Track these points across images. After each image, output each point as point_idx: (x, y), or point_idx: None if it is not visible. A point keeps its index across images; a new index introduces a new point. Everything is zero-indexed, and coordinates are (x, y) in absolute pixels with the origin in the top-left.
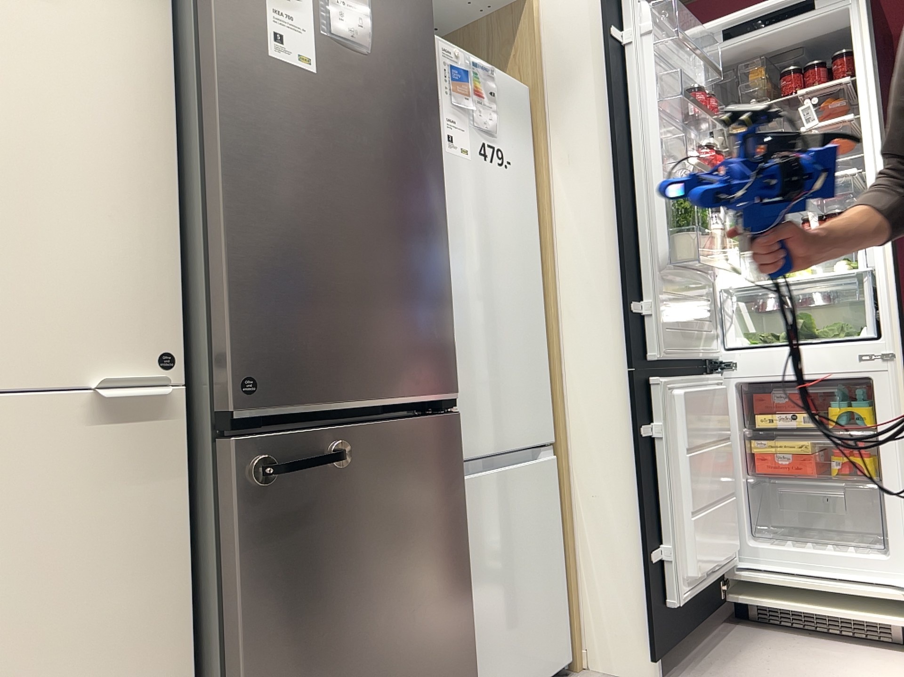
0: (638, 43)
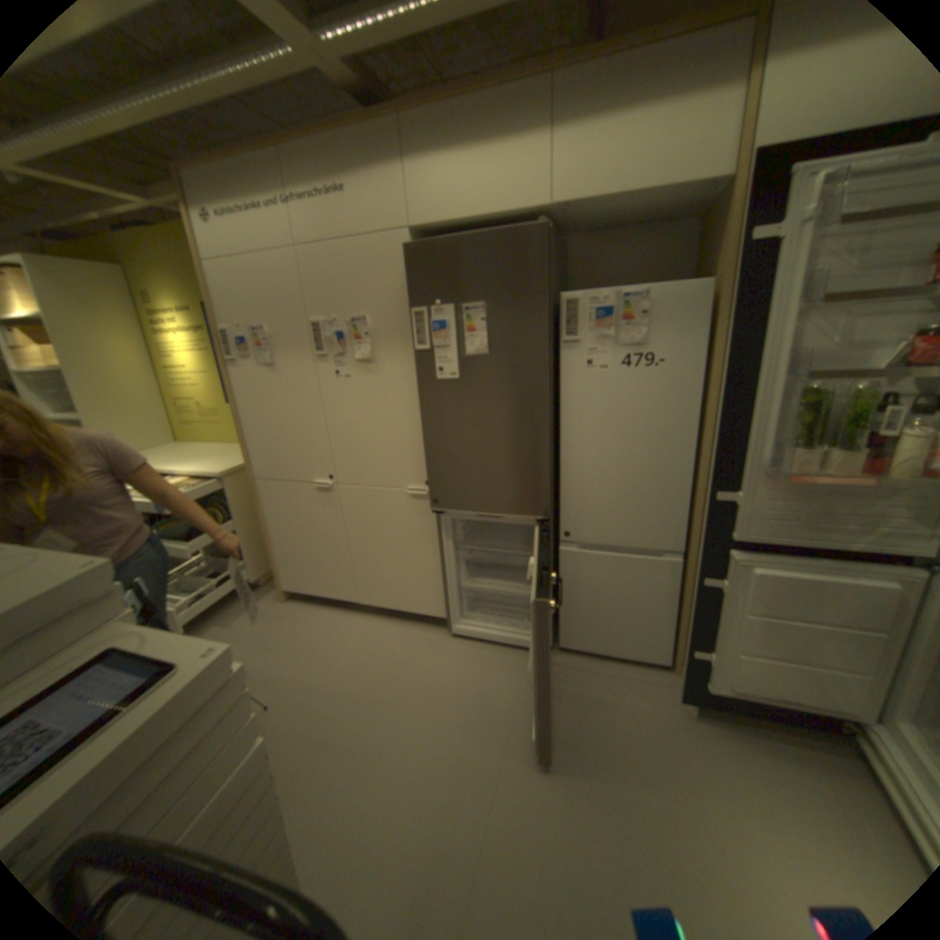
0: (793, 235)
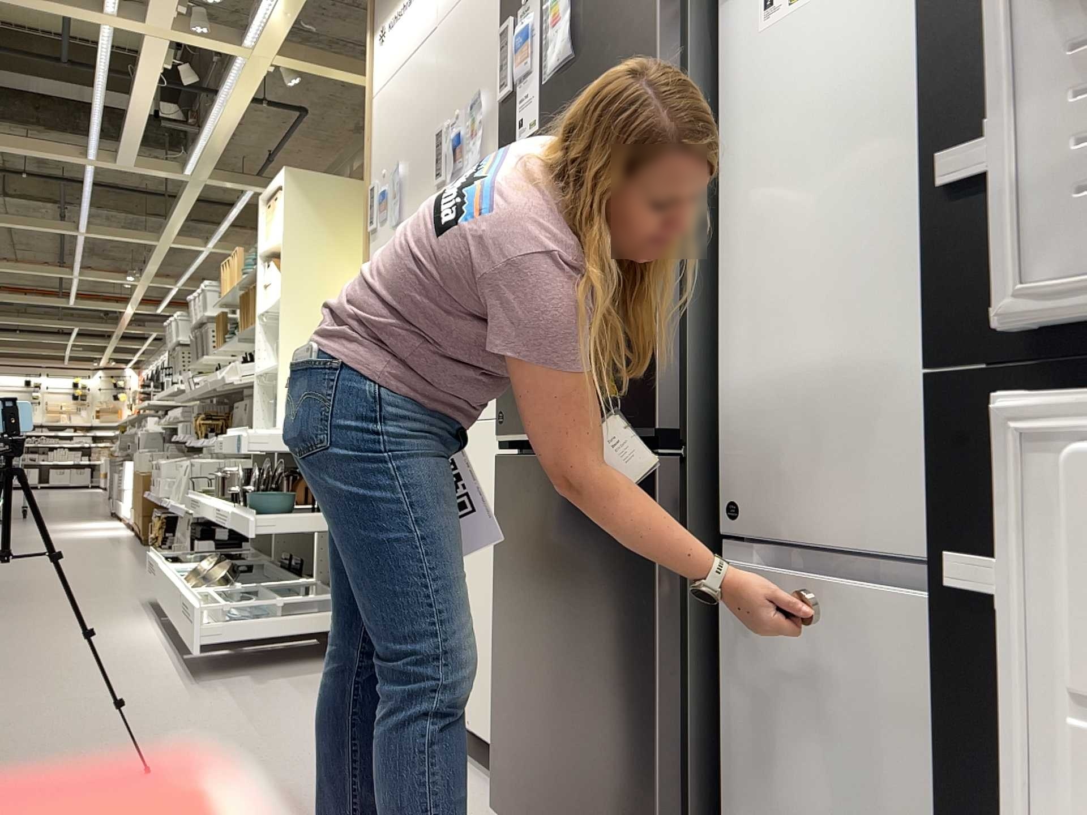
0: None
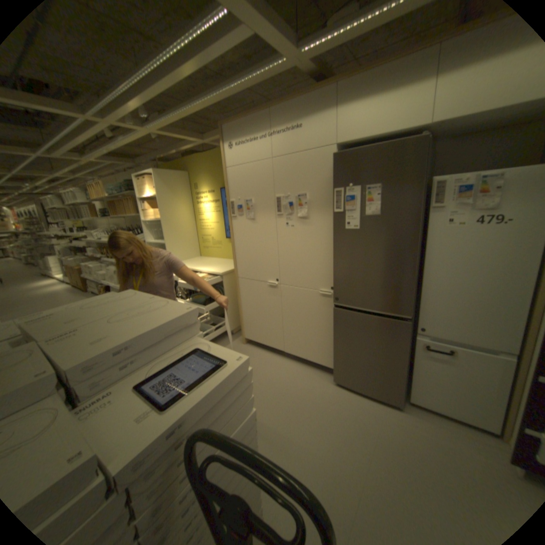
0: None
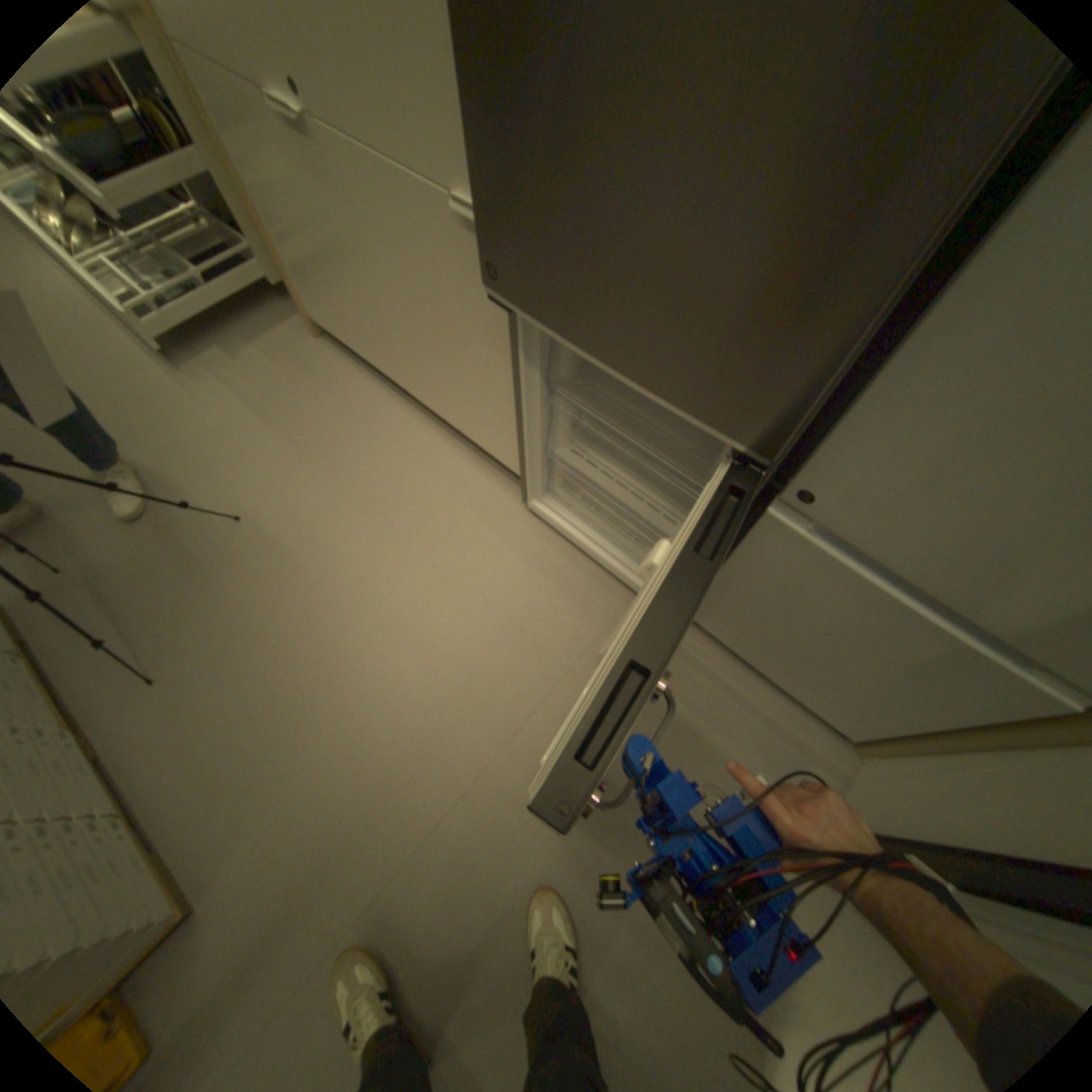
0: None
